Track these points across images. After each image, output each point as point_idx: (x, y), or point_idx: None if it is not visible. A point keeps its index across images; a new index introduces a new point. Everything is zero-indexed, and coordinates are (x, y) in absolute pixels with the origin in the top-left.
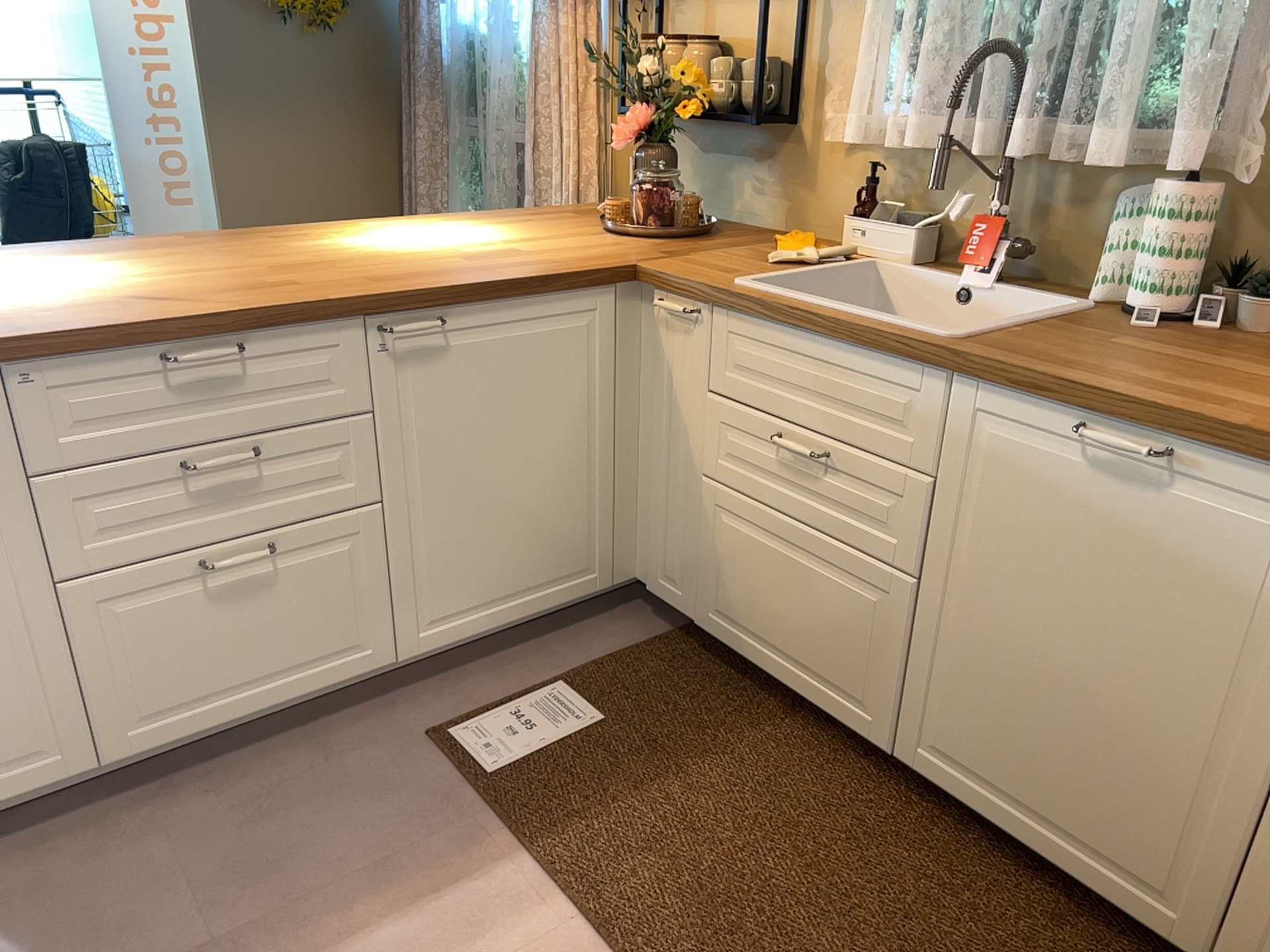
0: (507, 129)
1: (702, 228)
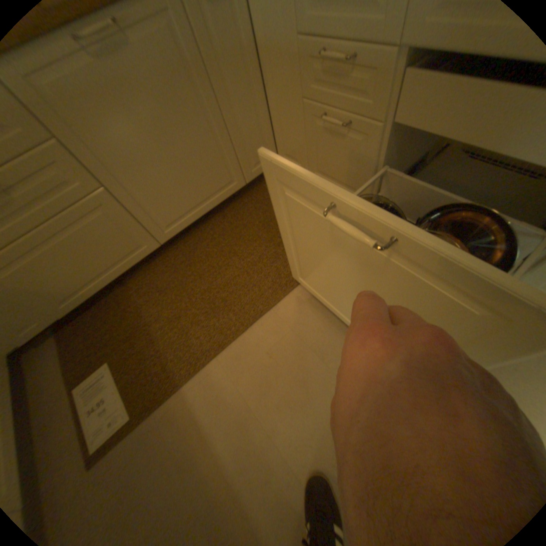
0: None
1: None
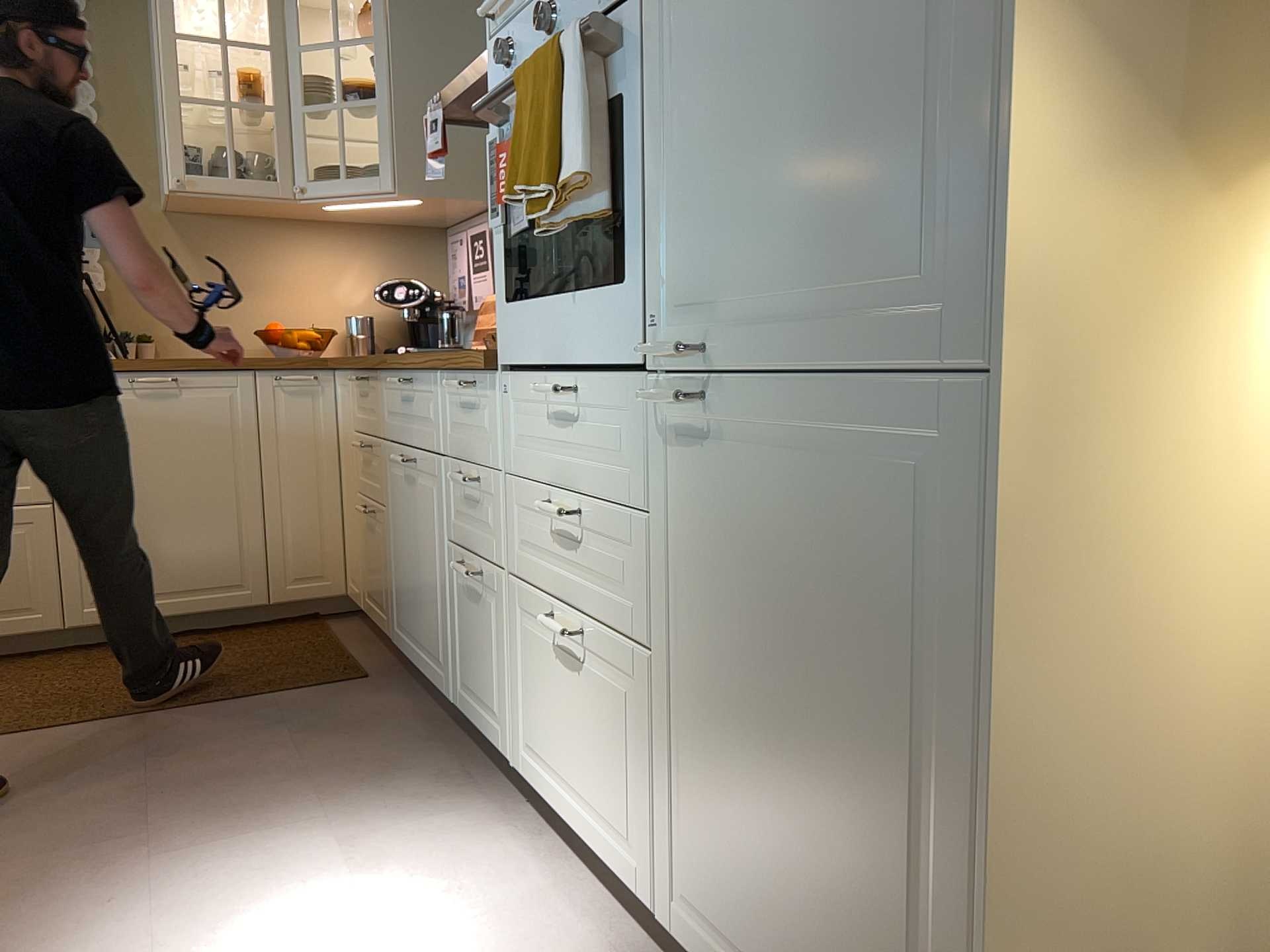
0: None
1: None
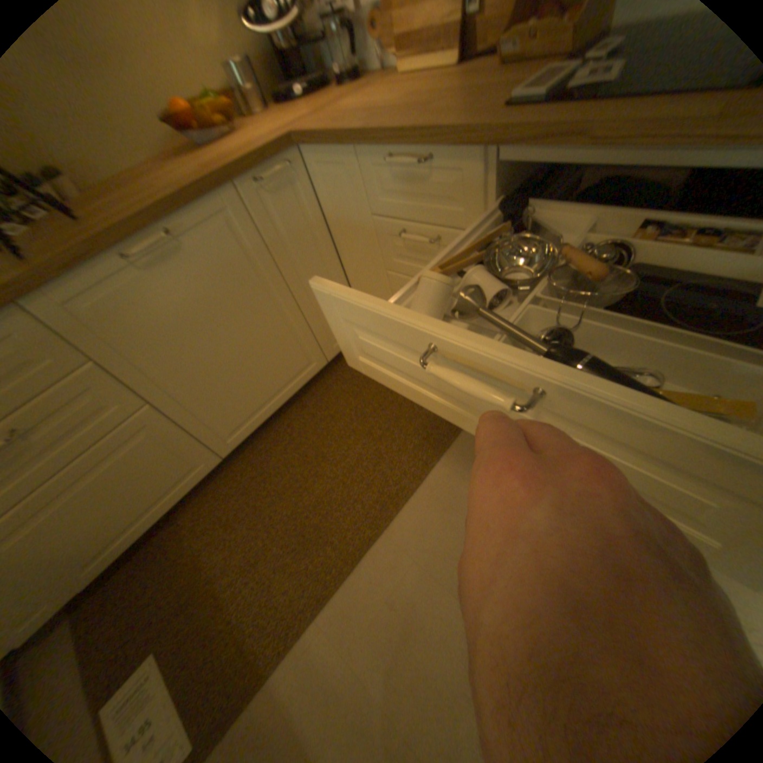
0: None
1: None
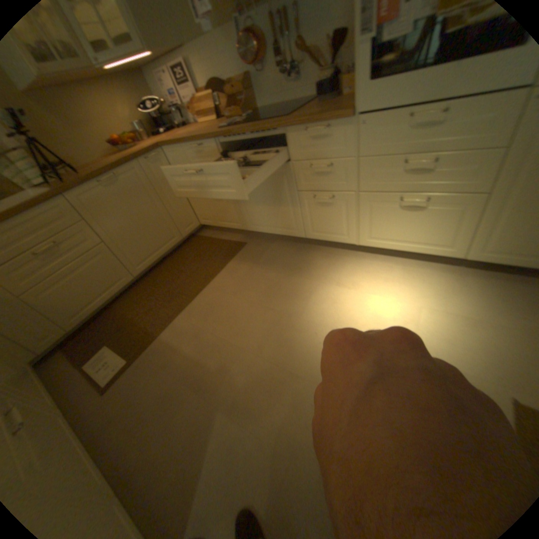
0: None
1: None
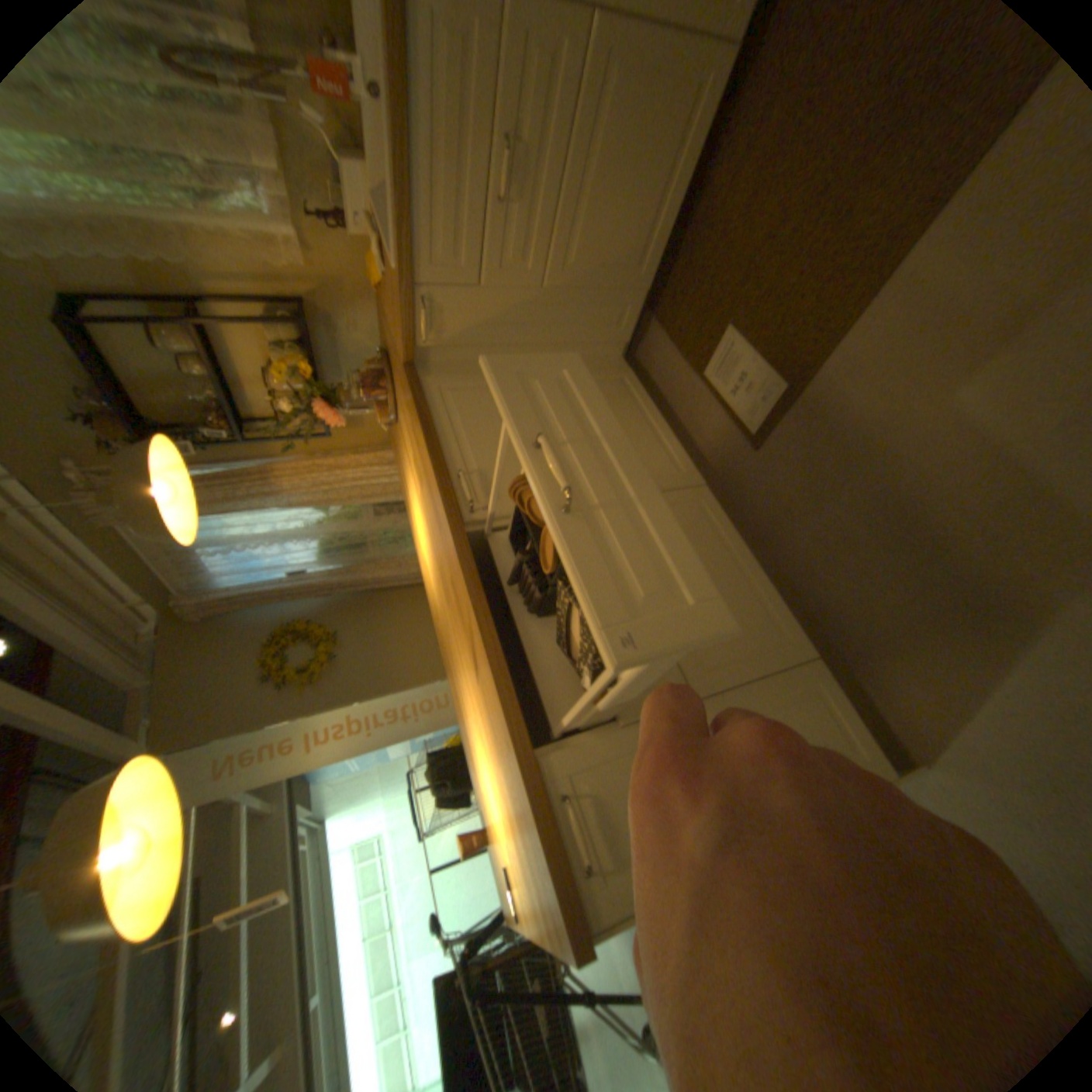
0: (368, 521)
1: (385, 350)
